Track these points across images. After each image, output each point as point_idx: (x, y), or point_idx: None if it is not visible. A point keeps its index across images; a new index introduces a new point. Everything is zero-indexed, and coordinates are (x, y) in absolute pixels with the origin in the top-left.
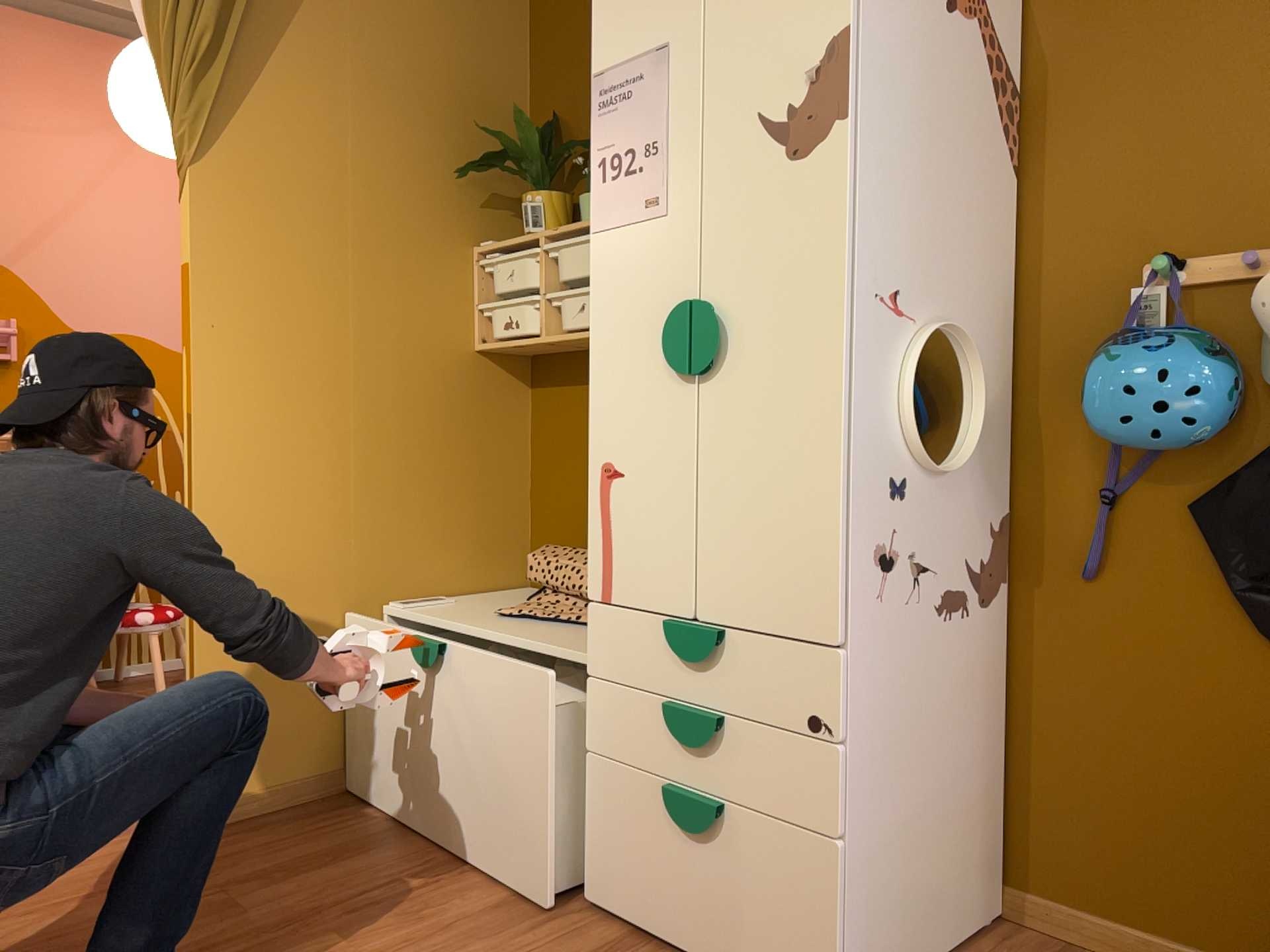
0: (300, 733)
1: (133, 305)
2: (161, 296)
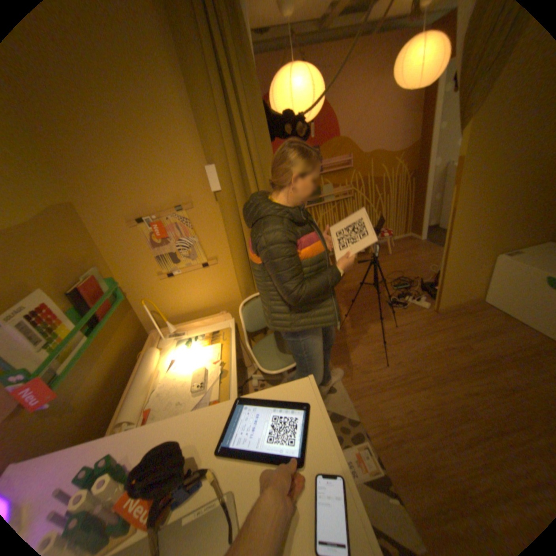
0: (467, 290)
1: (377, 139)
2: (384, 133)
